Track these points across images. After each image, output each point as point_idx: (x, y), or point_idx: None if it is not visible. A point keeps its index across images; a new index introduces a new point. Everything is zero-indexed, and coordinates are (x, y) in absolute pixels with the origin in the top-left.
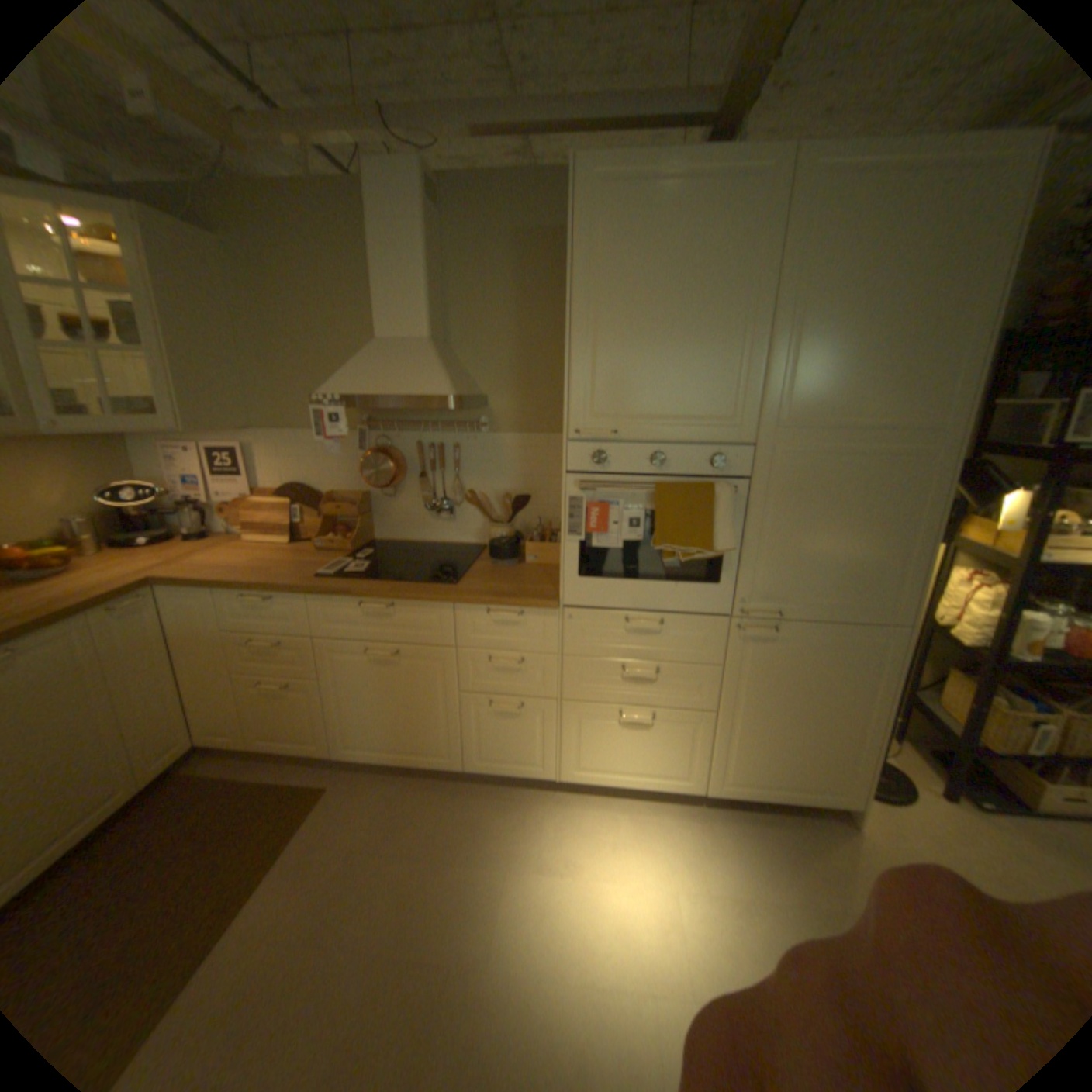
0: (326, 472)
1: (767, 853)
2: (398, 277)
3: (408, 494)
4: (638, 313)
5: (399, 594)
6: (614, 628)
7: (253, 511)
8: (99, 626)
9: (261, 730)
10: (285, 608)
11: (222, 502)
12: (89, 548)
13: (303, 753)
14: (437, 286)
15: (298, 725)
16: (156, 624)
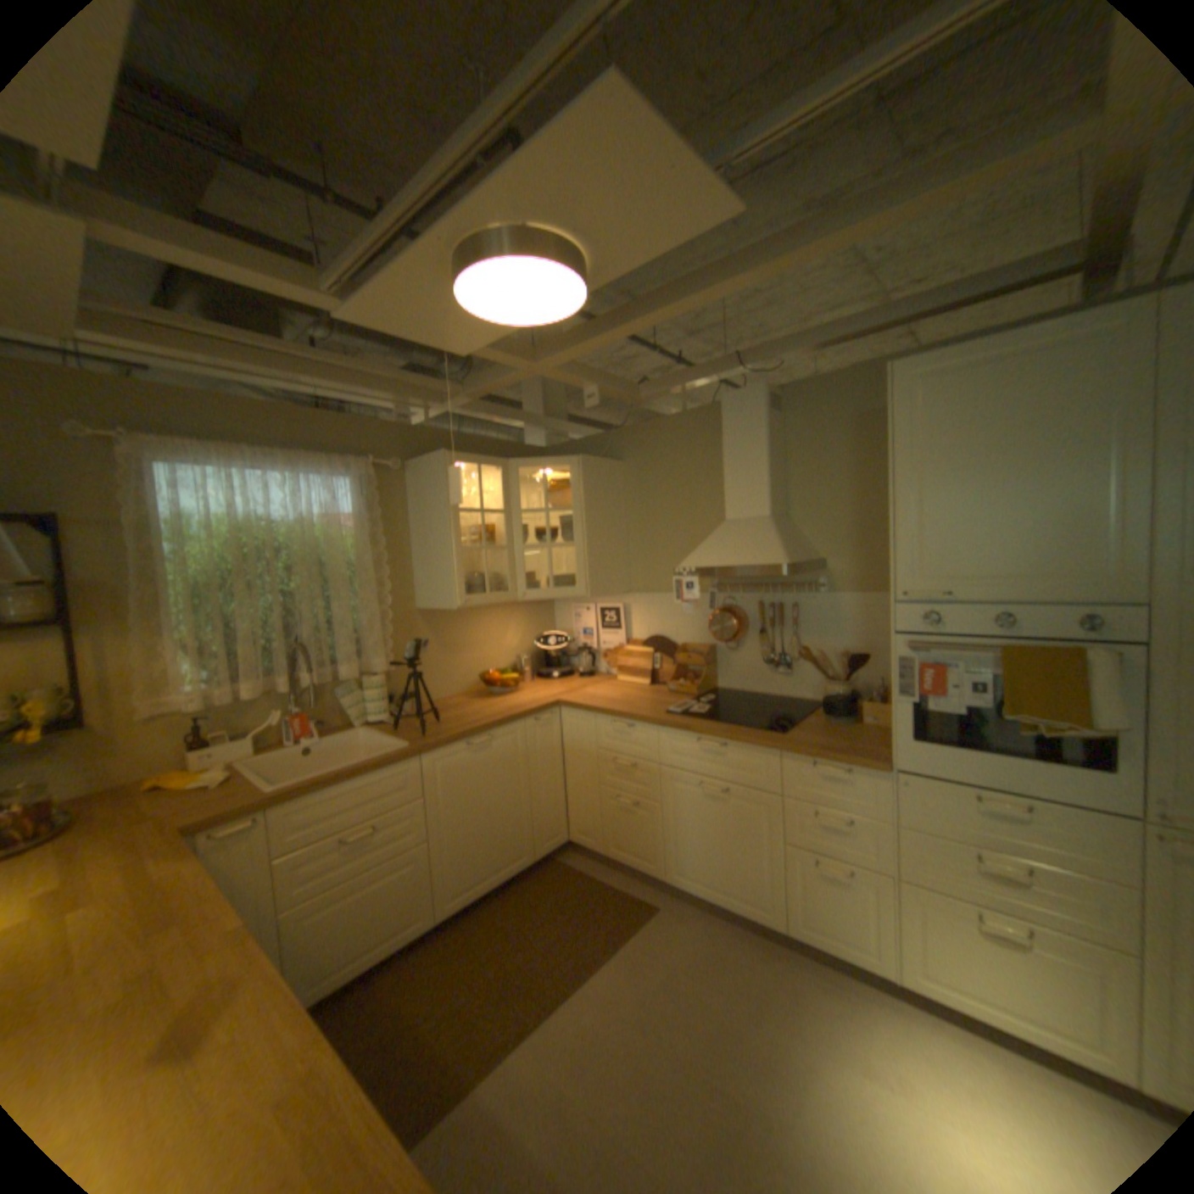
0: (682, 627)
1: None
2: (746, 472)
3: (749, 649)
4: (967, 480)
5: (732, 736)
6: (964, 807)
7: (627, 657)
8: (531, 730)
9: (617, 839)
10: (643, 736)
11: (607, 649)
12: (528, 677)
13: (646, 870)
14: (780, 471)
15: (644, 842)
16: (560, 736)
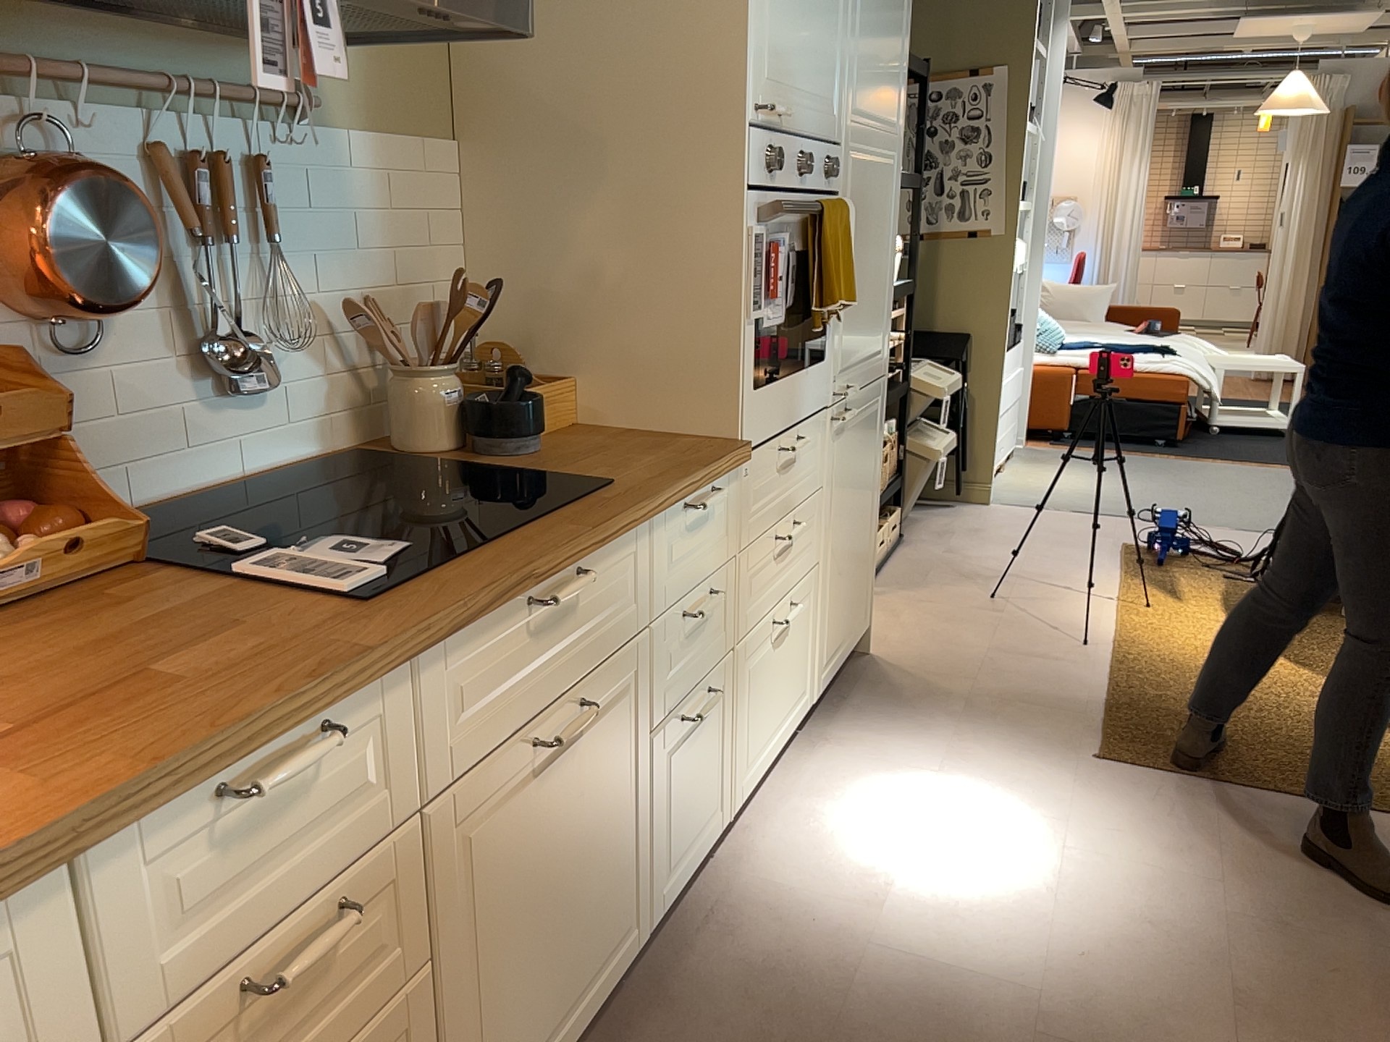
0: None
1: (882, 714)
2: None
3: (130, 336)
4: None
5: (599, 529)
6: (772, 470)
7: None
8: None
9: None
10: (353, 744)
11: None
12: None
13: None
14: None
15: None
16: None
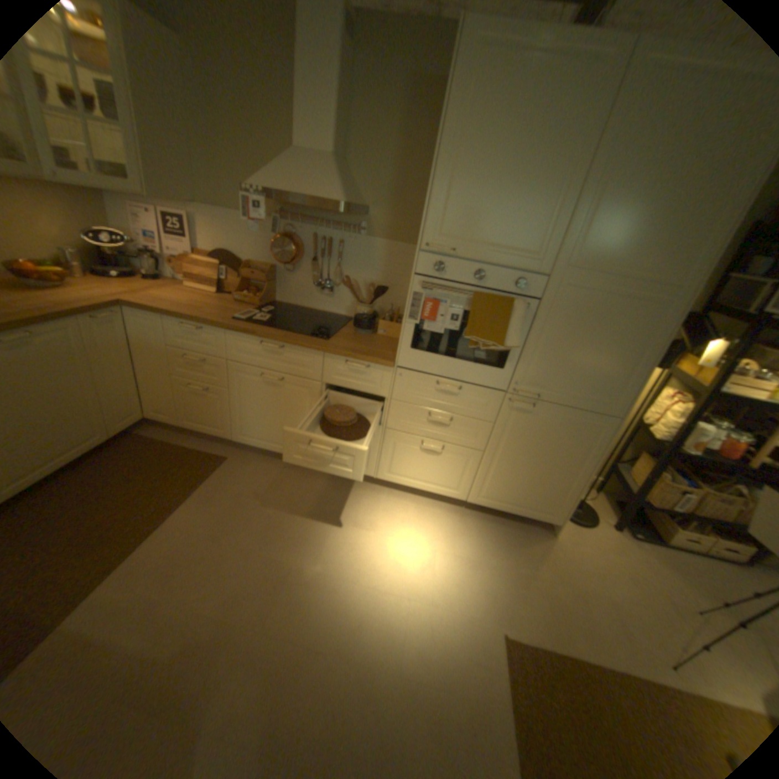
0: (246, 246)
1: (495, 539)
2: (315, 99)
3: (302, 272)
4: (486, 161)
5: (288, 340)
6: (427, 387)
7: (192, 266)
8: (85, 327)
9: (188, 414)
10: (210, 337)
11: (170, 256)
12: (77, 272)
13: (214, 433)
14: (344, 111)
15: (212, 415)
16: (123, 334)
